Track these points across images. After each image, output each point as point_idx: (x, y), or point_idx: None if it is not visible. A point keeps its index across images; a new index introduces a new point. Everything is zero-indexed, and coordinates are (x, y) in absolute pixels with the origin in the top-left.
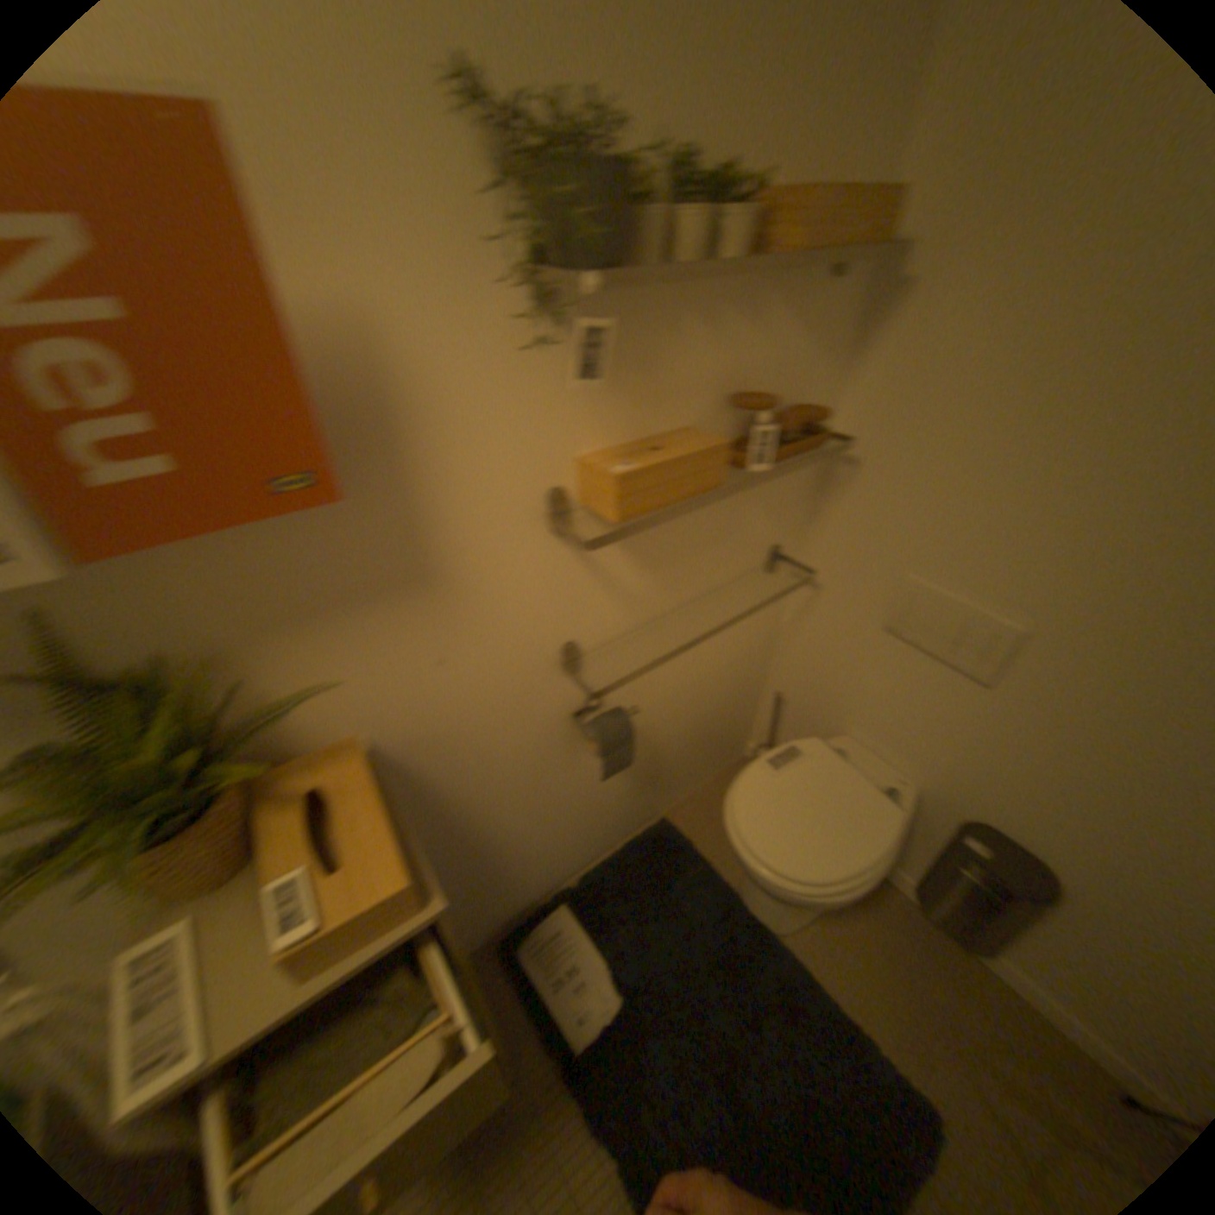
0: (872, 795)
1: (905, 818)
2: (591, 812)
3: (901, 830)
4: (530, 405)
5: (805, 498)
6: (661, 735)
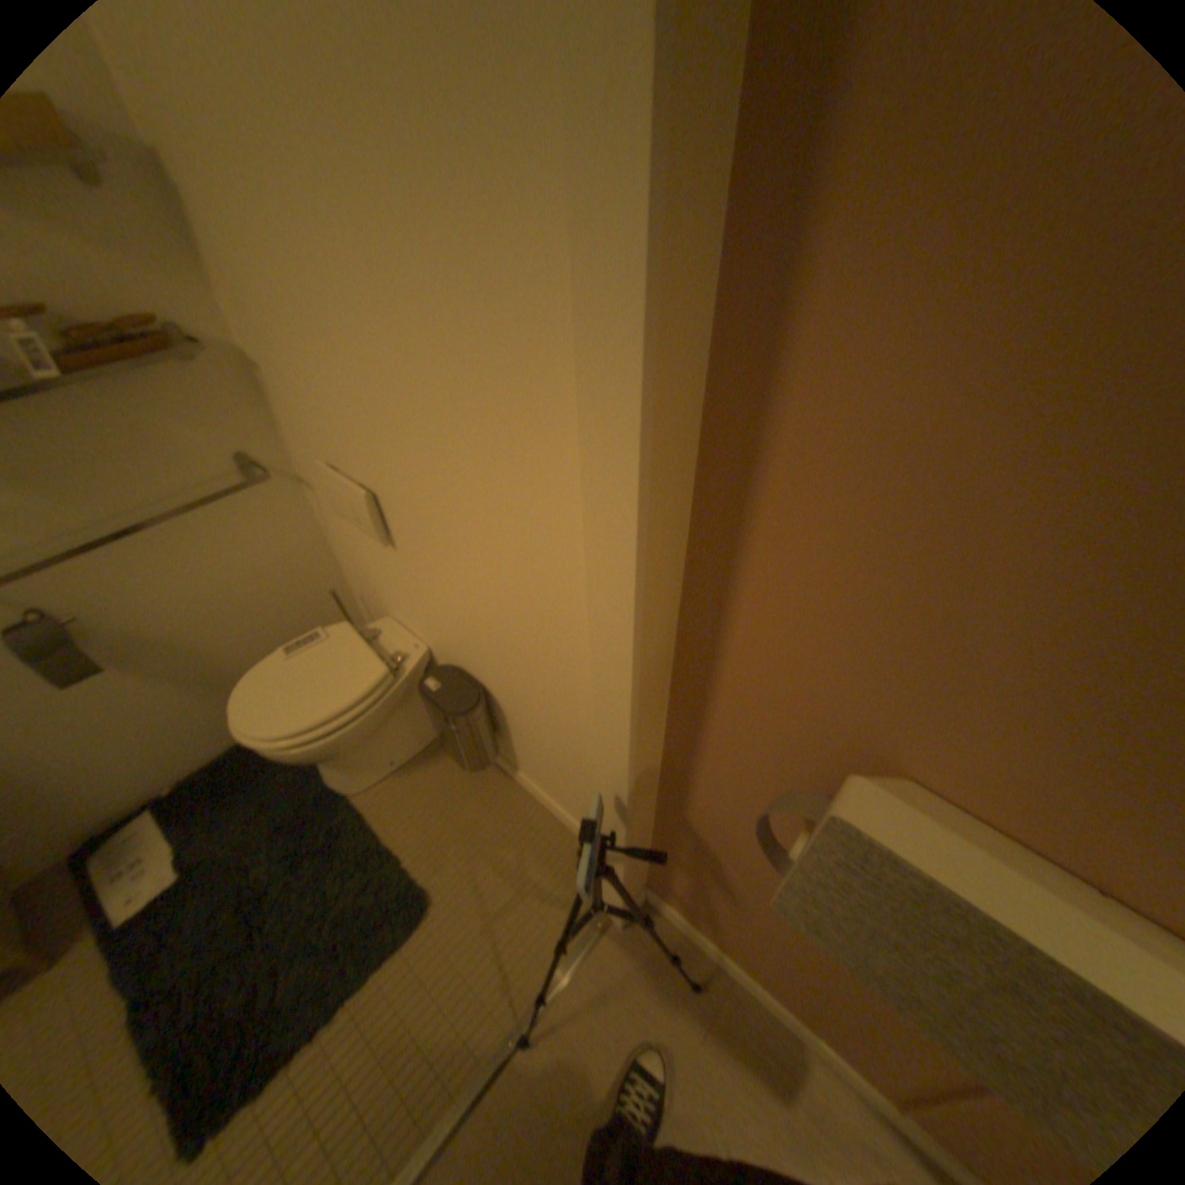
0: (364, 661)
1: (386, 674)
2: (137, 726)
3: (378, 684)
4: None
5: (244, 408)
6: (198, 646)
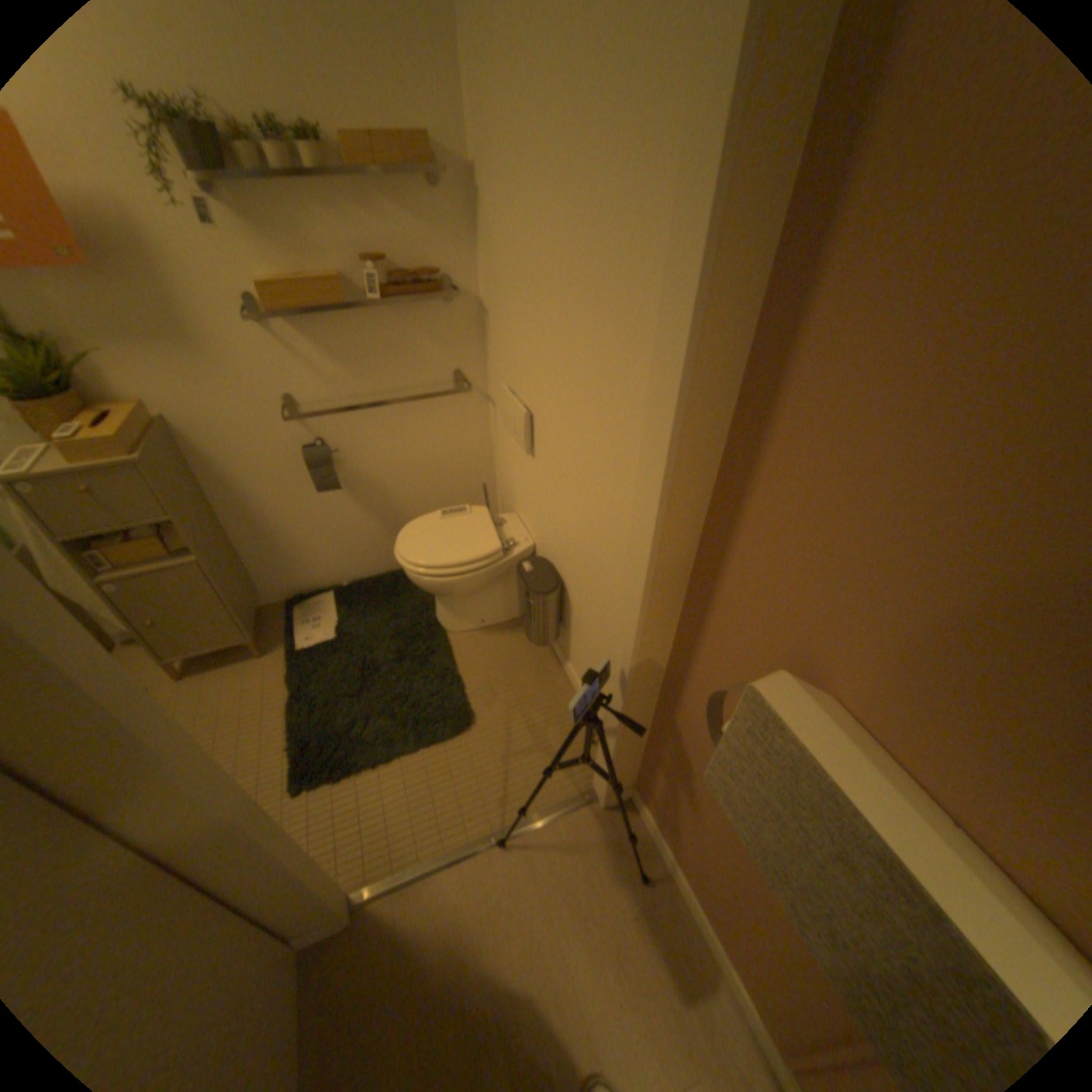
0: (489, 536)
1: (501, 550)
2: (347, 533)
3: (493, 554)
4: (214, 246)
5: (472, 340)
6: (395, 494)
